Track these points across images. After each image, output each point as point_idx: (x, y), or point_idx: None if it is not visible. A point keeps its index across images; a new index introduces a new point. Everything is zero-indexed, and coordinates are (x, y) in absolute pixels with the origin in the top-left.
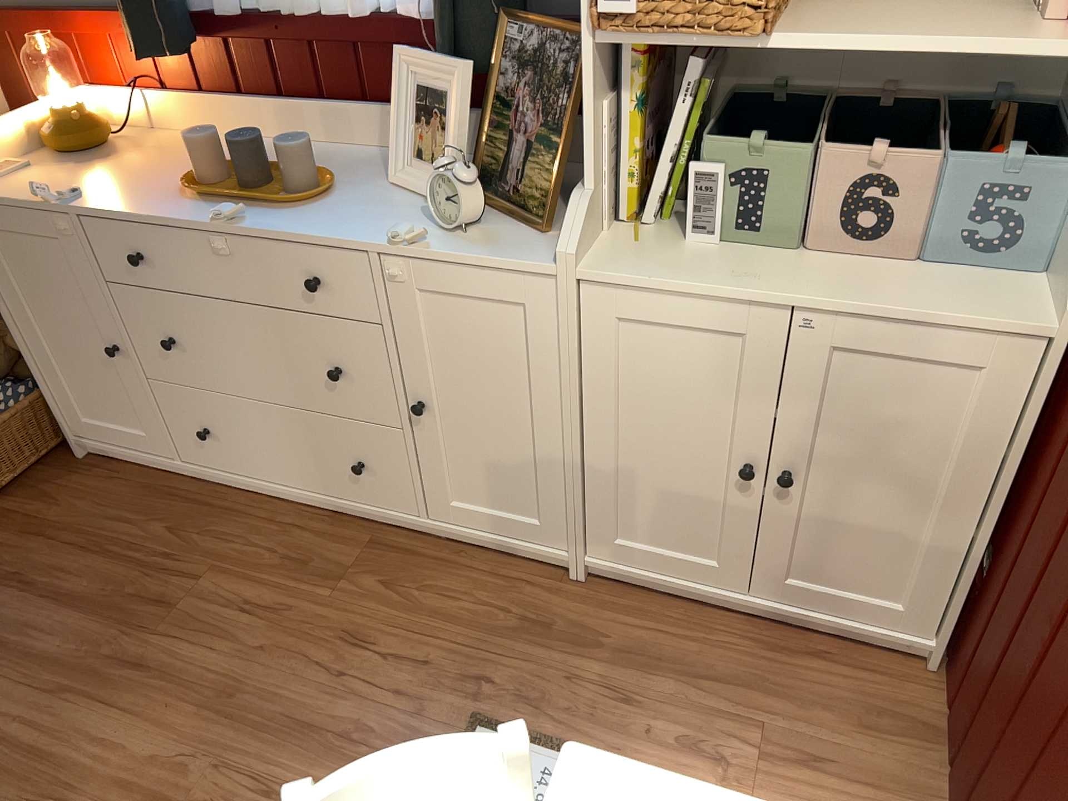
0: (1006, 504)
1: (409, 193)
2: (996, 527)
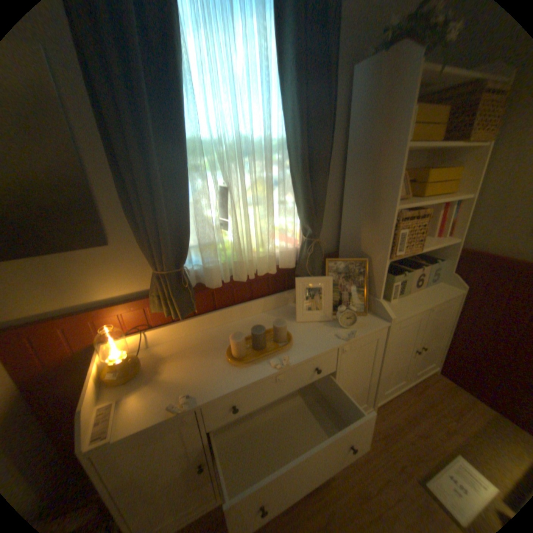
0: (457, 329)
1: (305, 321)
2: (455, 335)
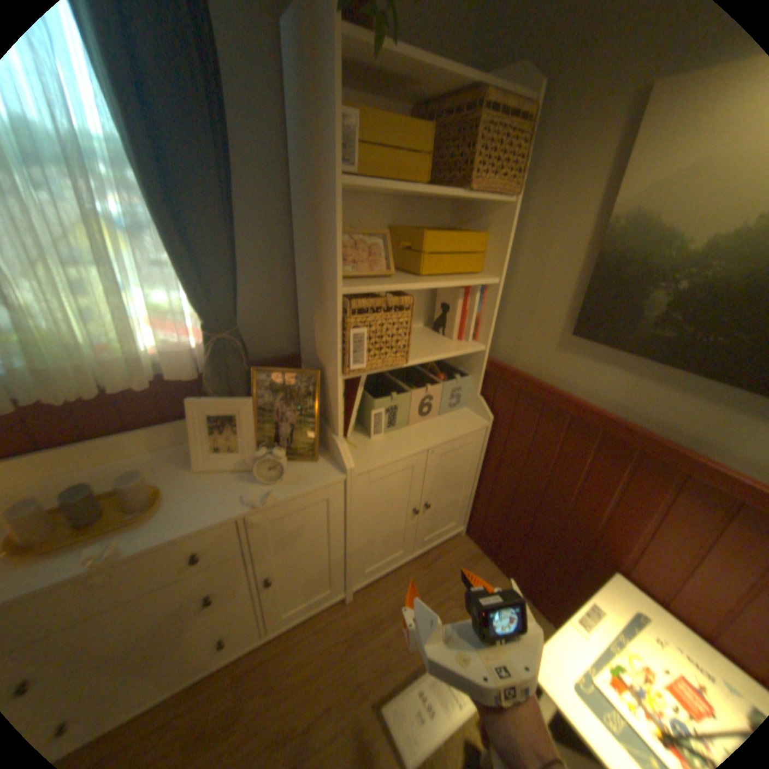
0: (482, 476)
1: (208, 473)
2: (480, 484)
